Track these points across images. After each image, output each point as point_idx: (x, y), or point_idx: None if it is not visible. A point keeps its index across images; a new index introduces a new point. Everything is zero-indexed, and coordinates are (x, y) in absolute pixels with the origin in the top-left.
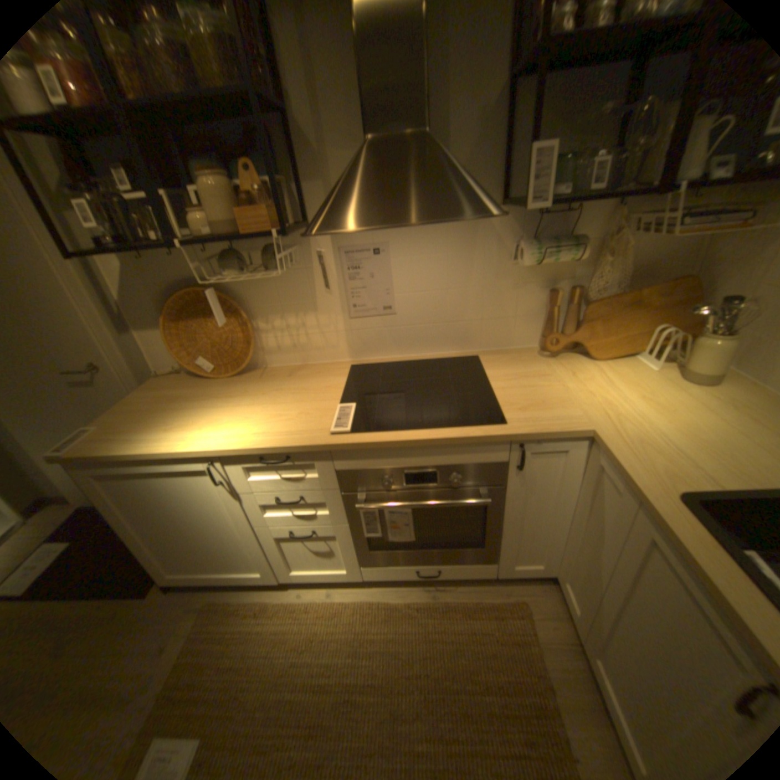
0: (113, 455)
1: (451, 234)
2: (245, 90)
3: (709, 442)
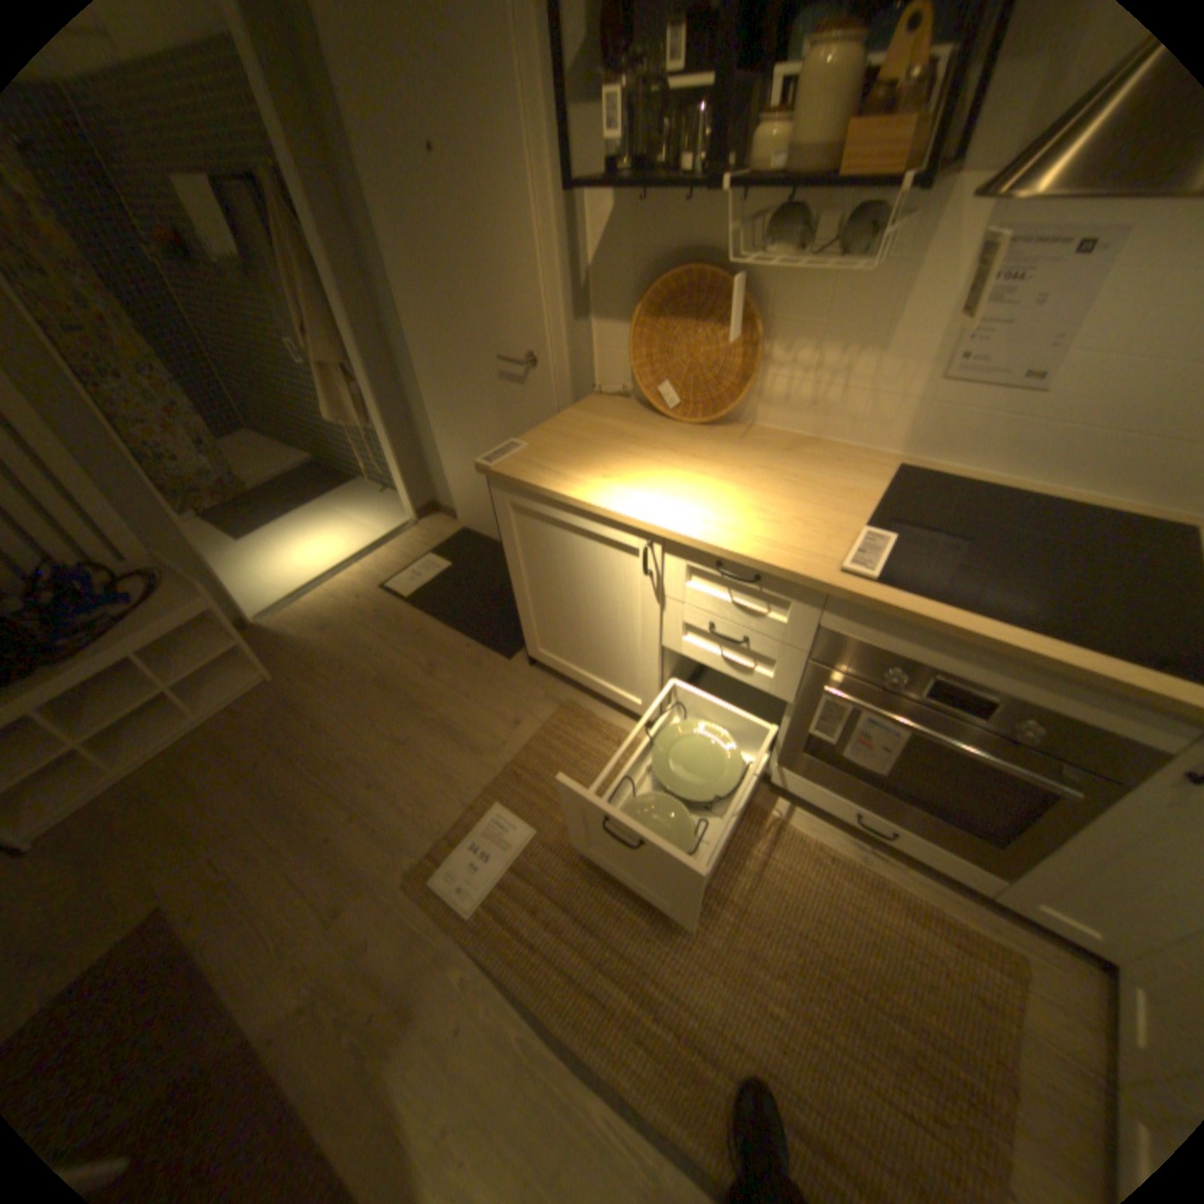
0: (545, 487)
1: None
2: None
3: None
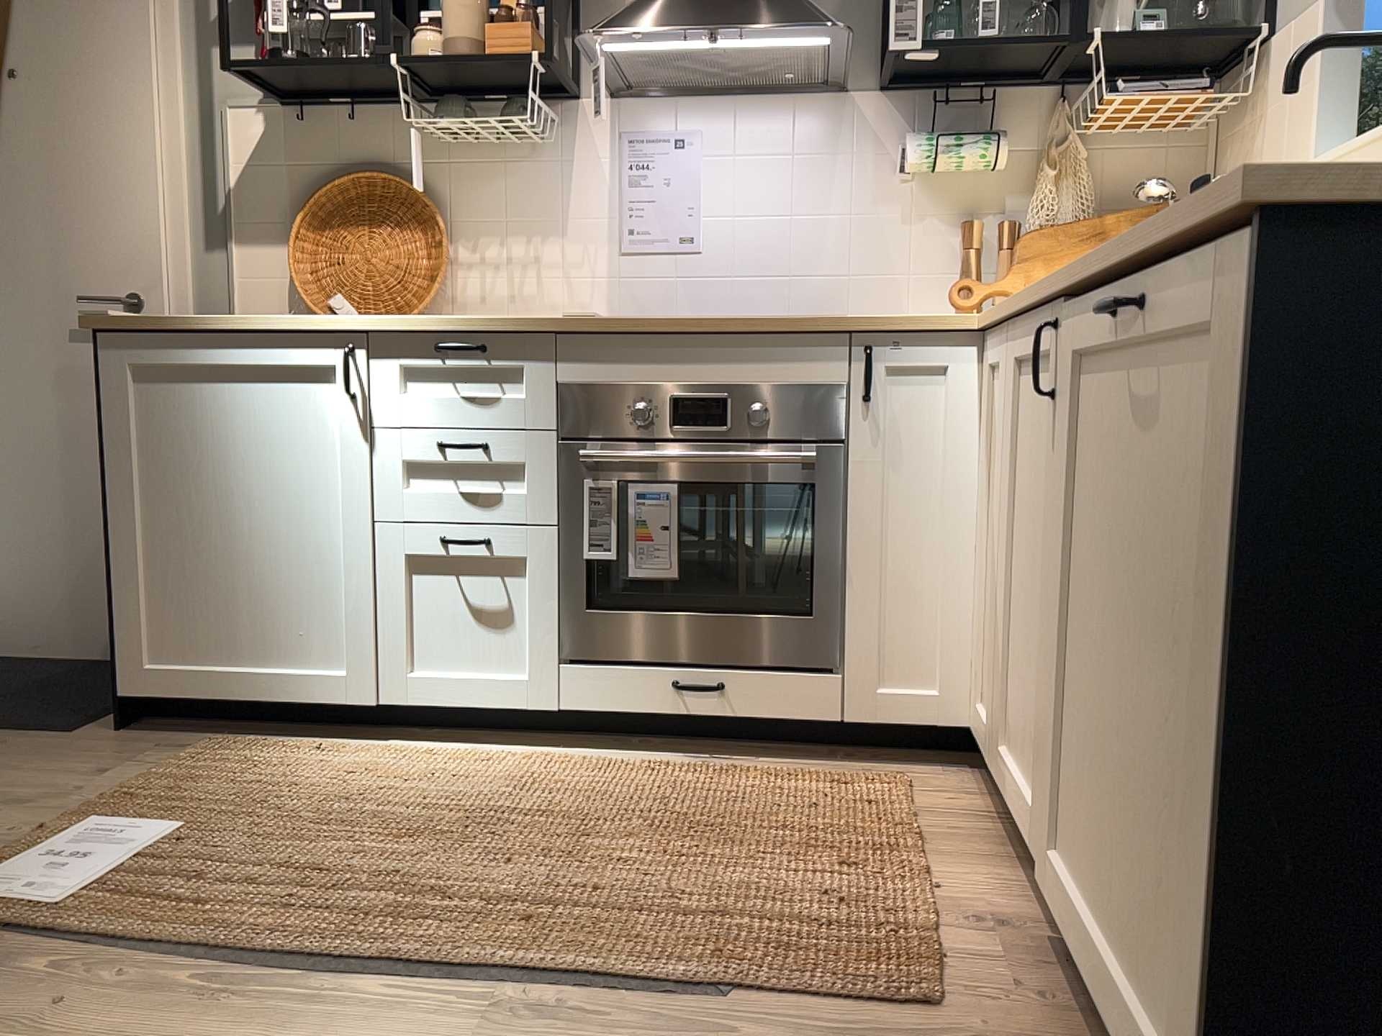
0: (199, 319)
1: (799, 129)
2: None
3: None
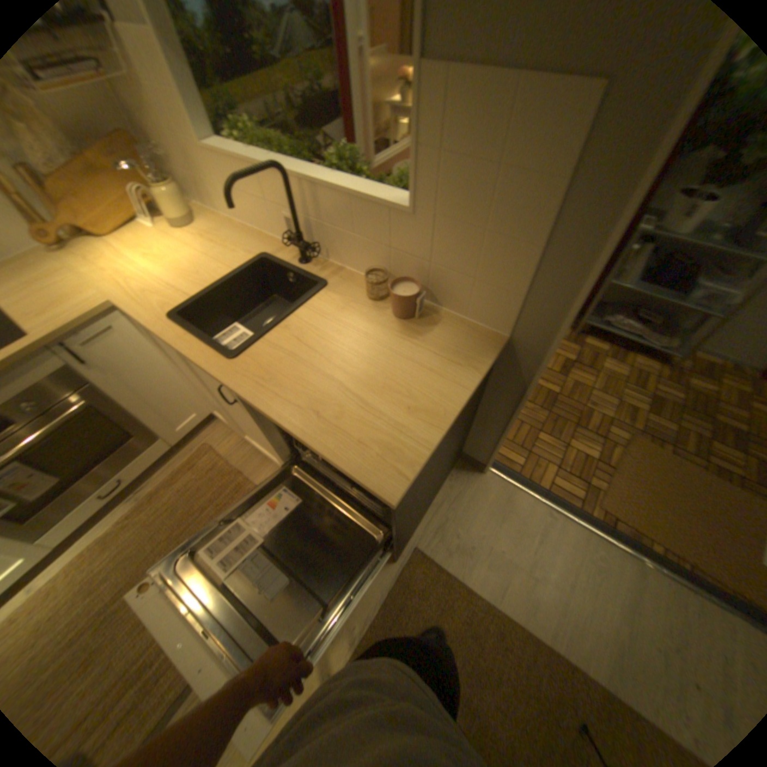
0: None
1: None
2: None
3: (183, 270)
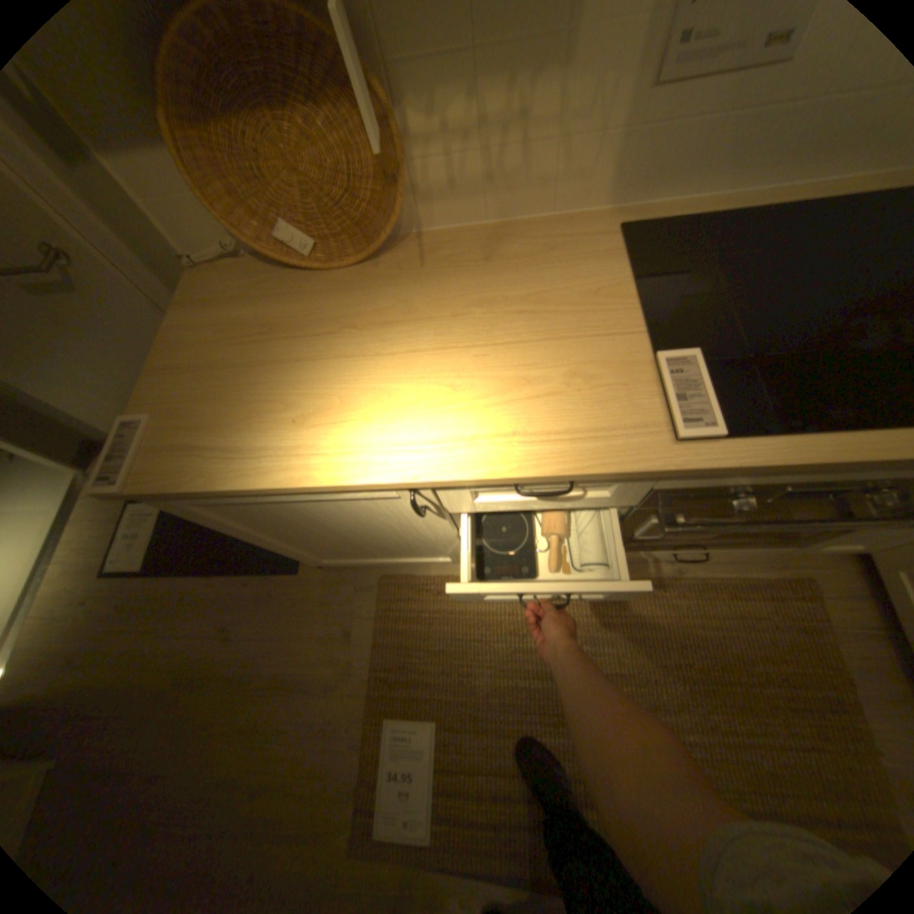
0: (225, 488)
1: None
2: None
3: None
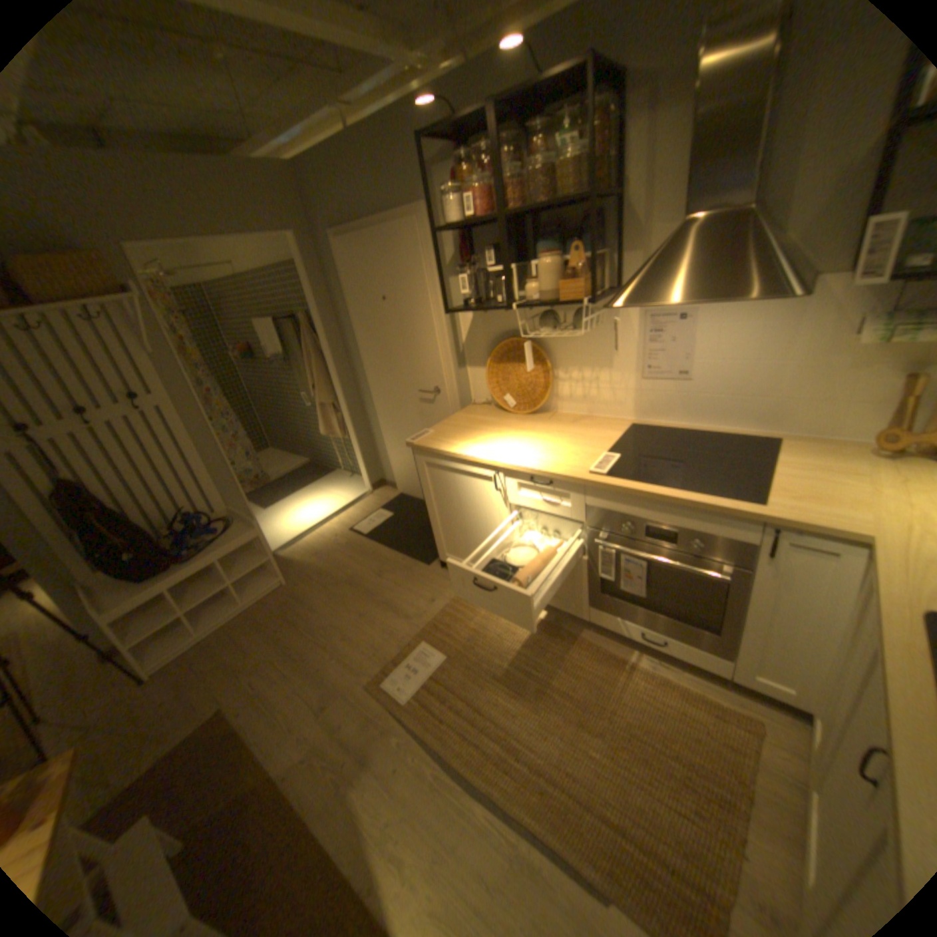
0: (442, 450)
1: (774, 302)
2: (590, 189)
3: None
